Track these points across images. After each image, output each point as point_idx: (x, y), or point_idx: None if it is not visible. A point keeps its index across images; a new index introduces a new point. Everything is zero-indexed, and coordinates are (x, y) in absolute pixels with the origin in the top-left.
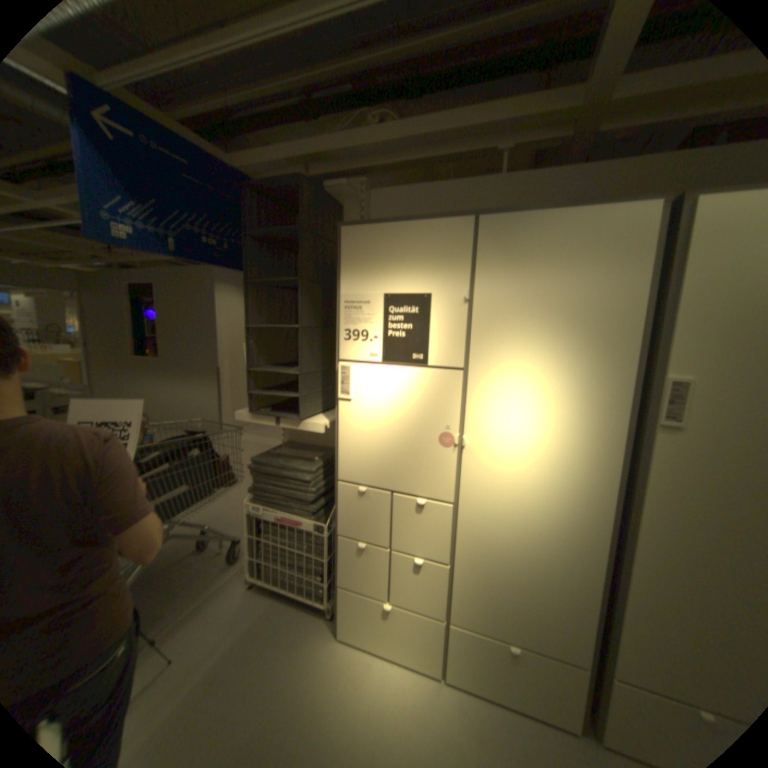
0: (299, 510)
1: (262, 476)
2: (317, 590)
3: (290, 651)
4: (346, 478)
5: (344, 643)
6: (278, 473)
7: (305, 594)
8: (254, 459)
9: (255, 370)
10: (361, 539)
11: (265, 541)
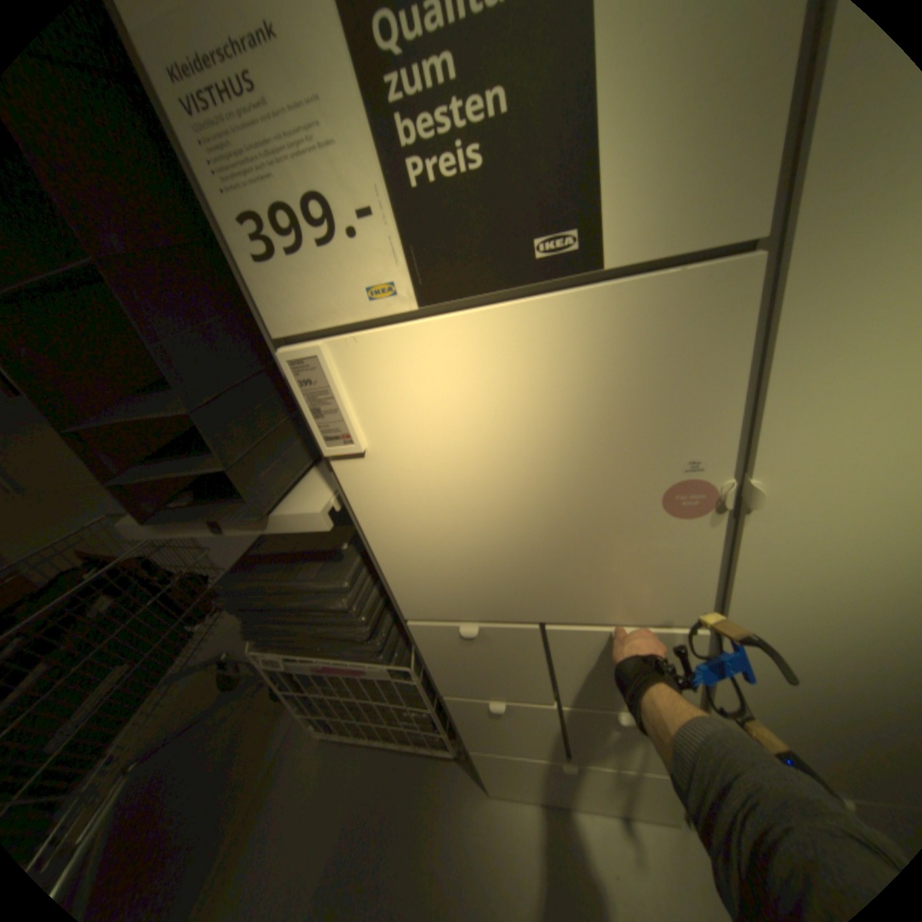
0: (349, 651)
1: (251, 614)
2: (430, 741)
3: (421, 845)
4: (420, 615)
5: (502, 800)
6: (276, 607)
7: (413, 747)
8: (219, 590)
9: (83, 428)
10: (492, 698)
11: (312, 696)
